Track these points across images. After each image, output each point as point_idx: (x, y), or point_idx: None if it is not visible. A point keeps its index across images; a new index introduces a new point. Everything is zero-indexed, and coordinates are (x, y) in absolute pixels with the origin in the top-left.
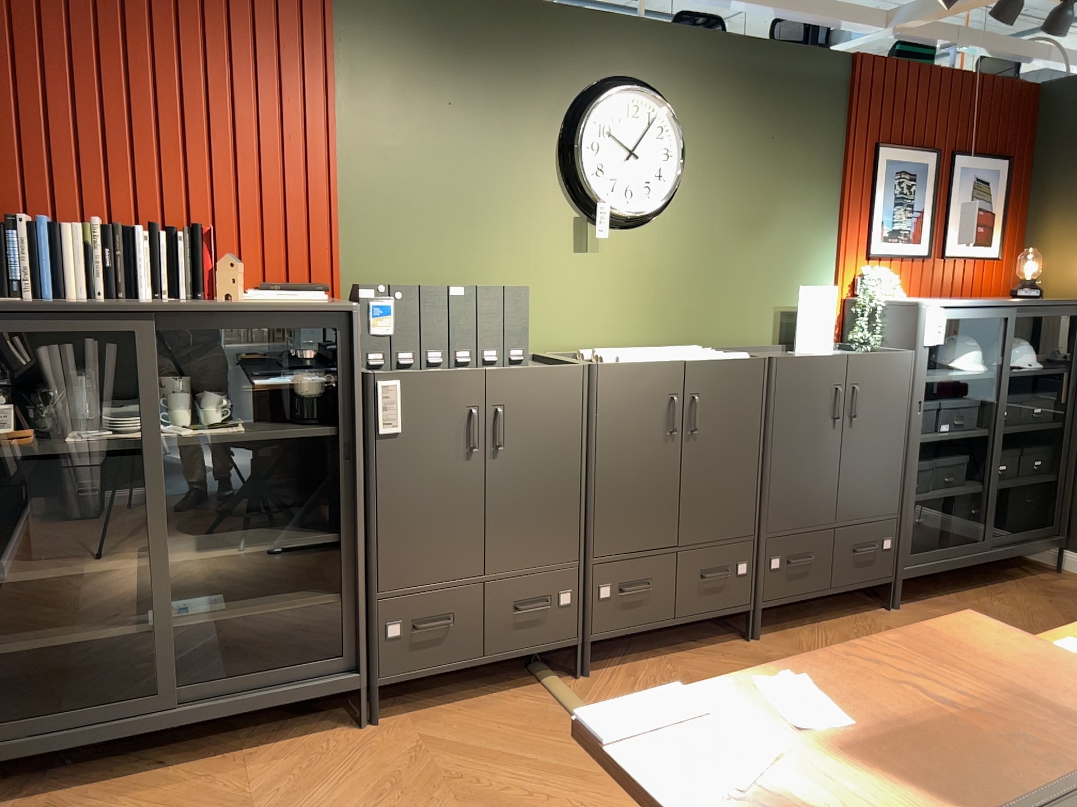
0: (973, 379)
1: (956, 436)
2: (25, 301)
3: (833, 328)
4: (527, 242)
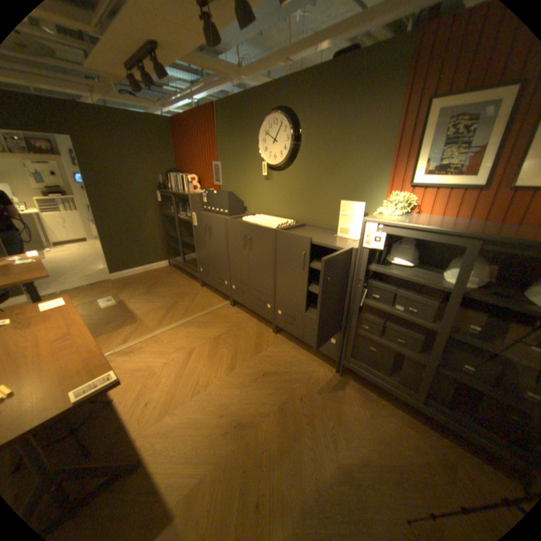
0: (425, 285)
1: (402, 315)
2: (175, 189)
3: (361, 226)
4: (253, 177)
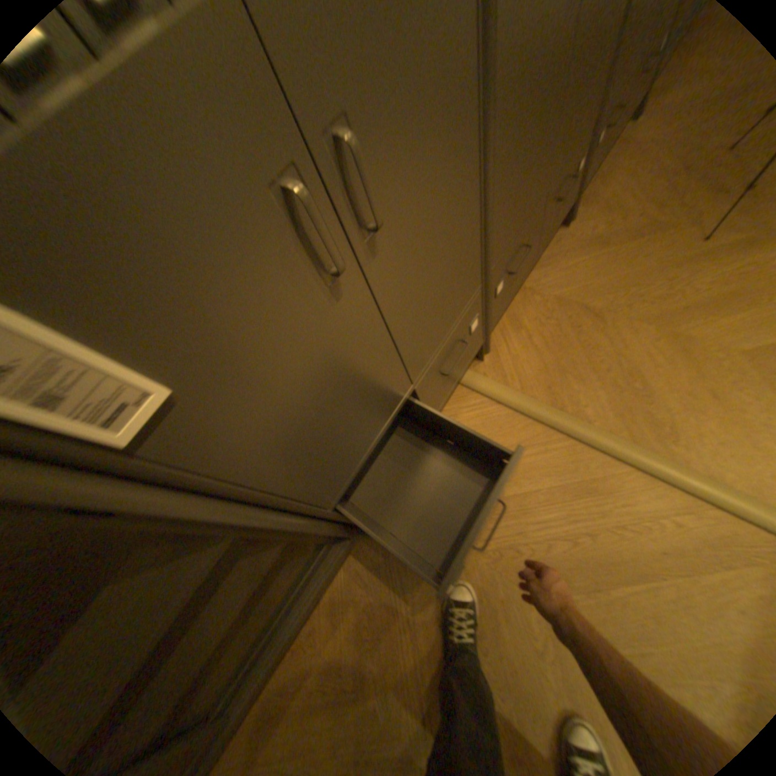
0: None
1: None
2: None
3: None
4: None
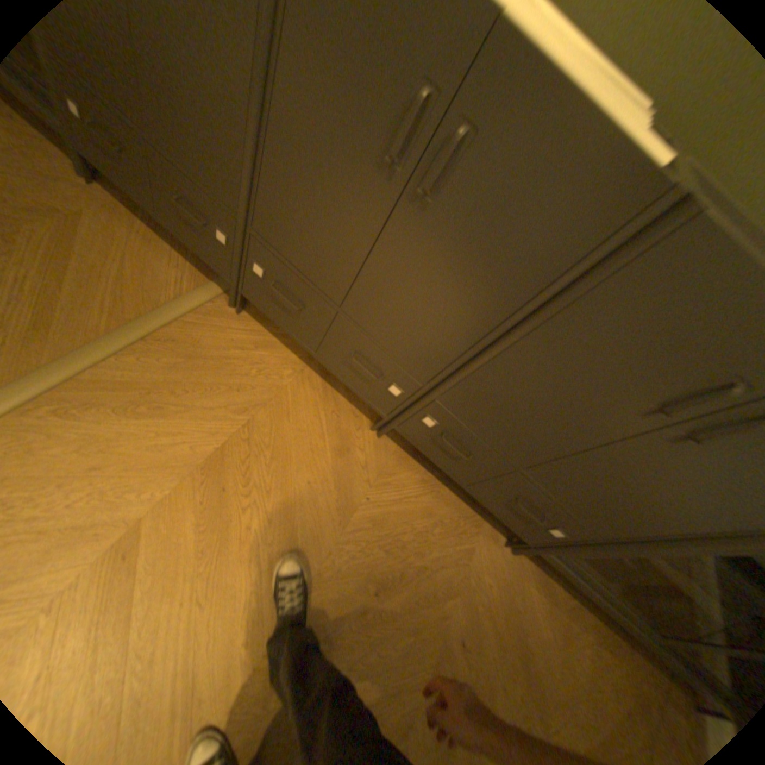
0: None
1: None
2: None
3: None
4: None
